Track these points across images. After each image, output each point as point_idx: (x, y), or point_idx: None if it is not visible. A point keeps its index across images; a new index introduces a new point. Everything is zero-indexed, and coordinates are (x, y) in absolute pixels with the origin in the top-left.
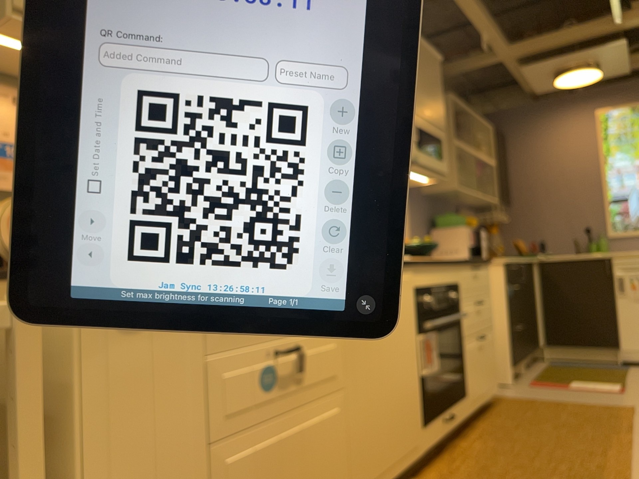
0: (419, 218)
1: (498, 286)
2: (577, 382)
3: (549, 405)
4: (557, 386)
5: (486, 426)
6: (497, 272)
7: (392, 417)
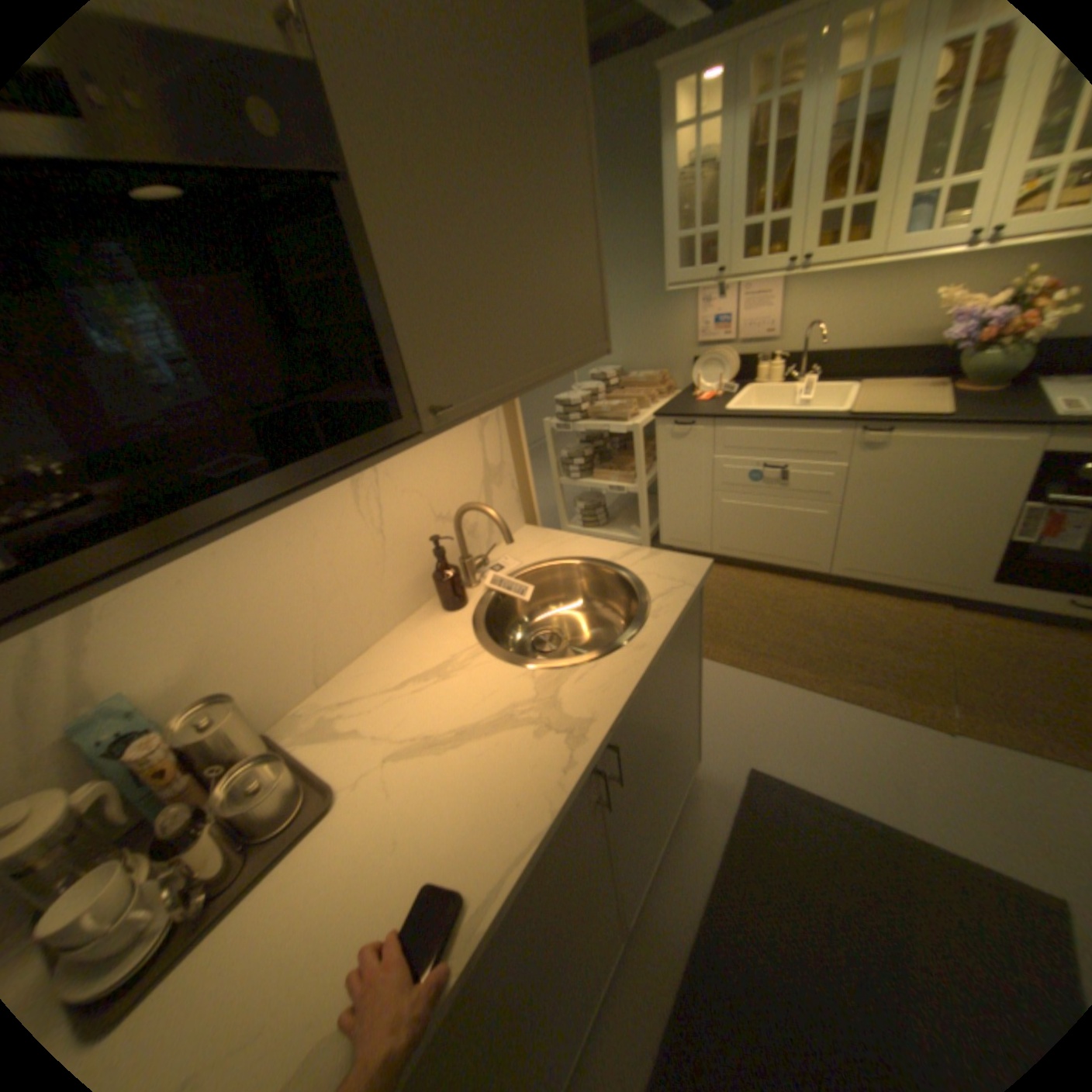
0: None
1: None
2: None
3: None
4: None
5: None
6: None
7: (920, 548)
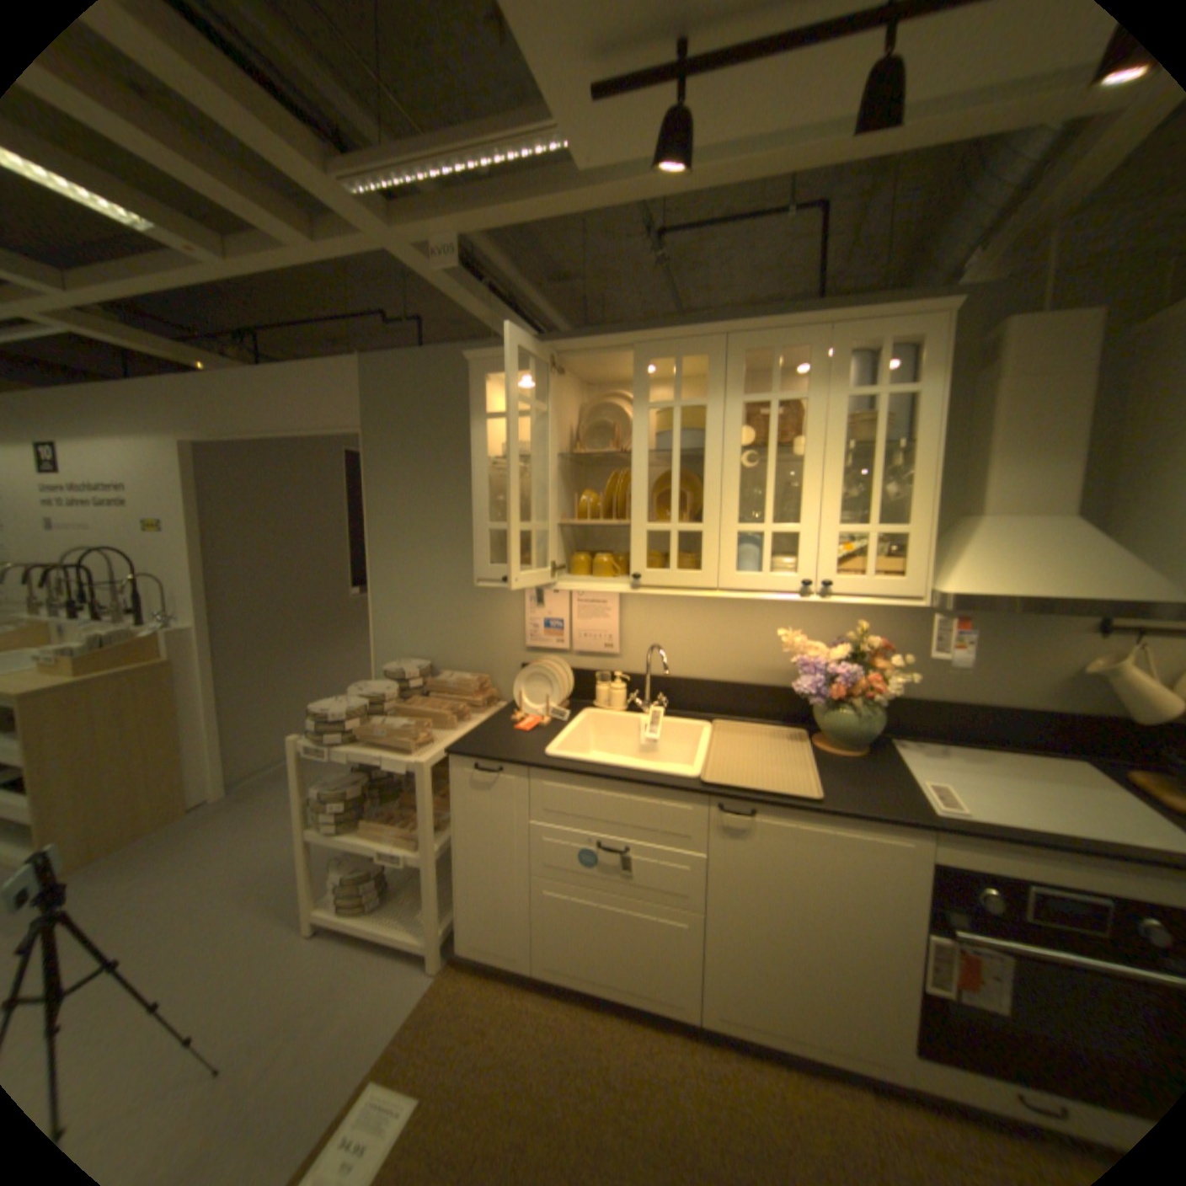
0: None
1: None
2: None
3: None
4: None
5: None
6: None
7: (812, 994)
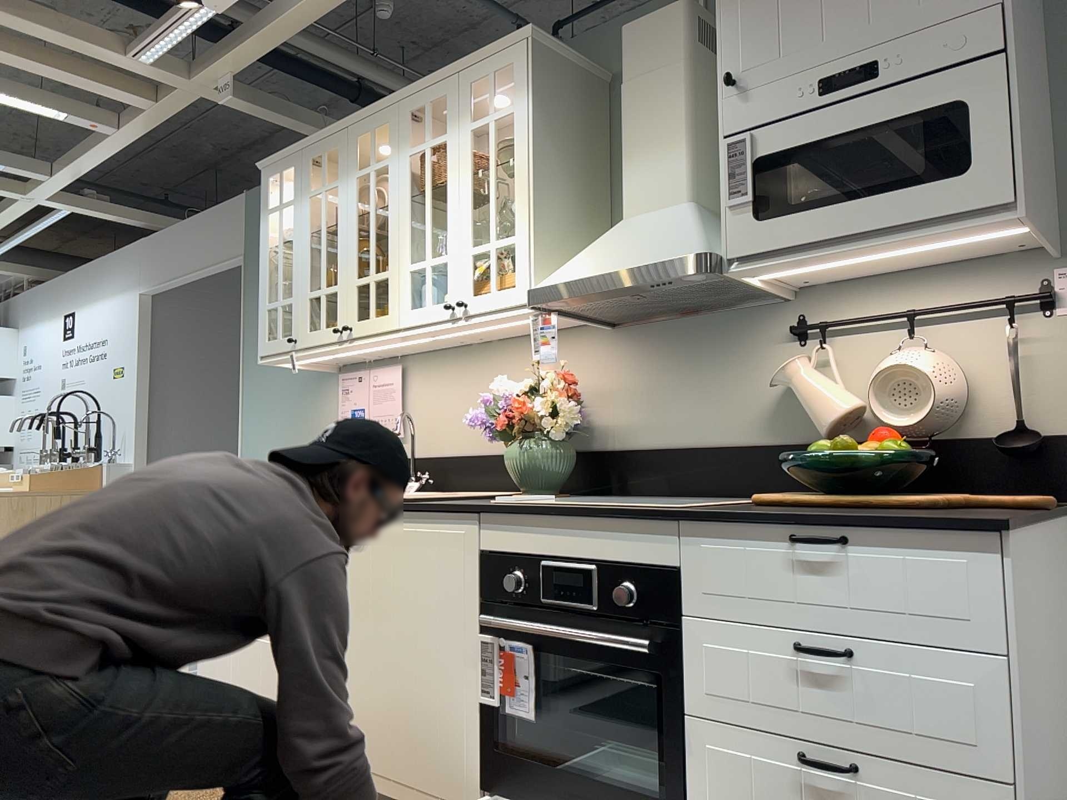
0: None
1: None
2: None
3: None
4: None
5: None
6: None
7: (406, 719)
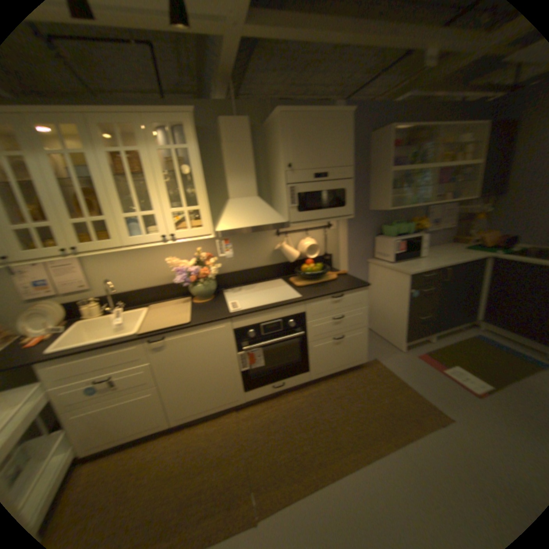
0: (362, 230)
1: (406, 289)
2: (461, 368)
3: (394, 385)
4: (436, 366)
5: (325, 388)
6: (406, 279)
7: (208, 391)
